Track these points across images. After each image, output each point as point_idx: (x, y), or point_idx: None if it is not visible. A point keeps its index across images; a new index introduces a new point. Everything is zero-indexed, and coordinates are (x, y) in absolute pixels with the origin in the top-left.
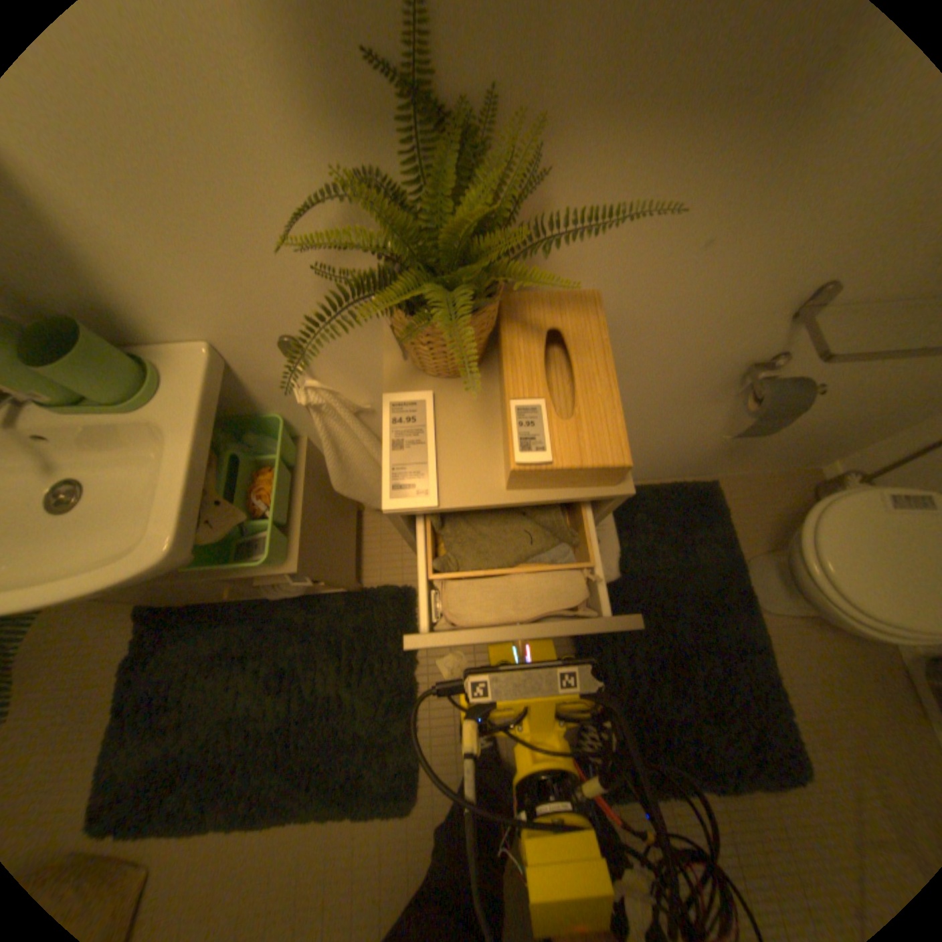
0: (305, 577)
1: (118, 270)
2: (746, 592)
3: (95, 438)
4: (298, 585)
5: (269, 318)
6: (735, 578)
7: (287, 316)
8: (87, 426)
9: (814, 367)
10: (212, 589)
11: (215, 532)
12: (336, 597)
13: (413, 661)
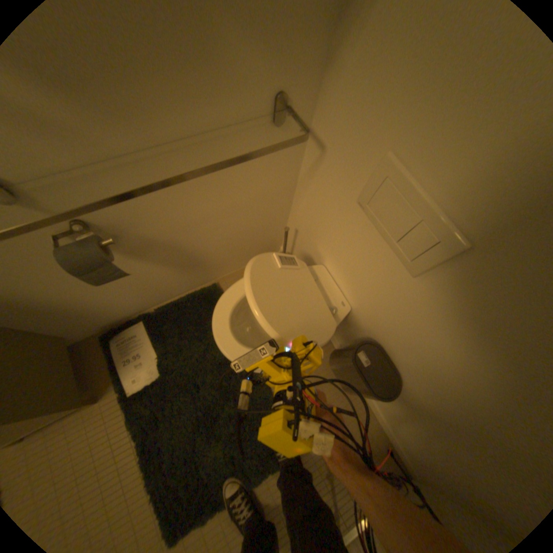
0: None
1: None
2: None
3: None
4: None
5: None
6: None
7: None
8: None
9: (128, 219)
10: None
11: None
12: None
13: None
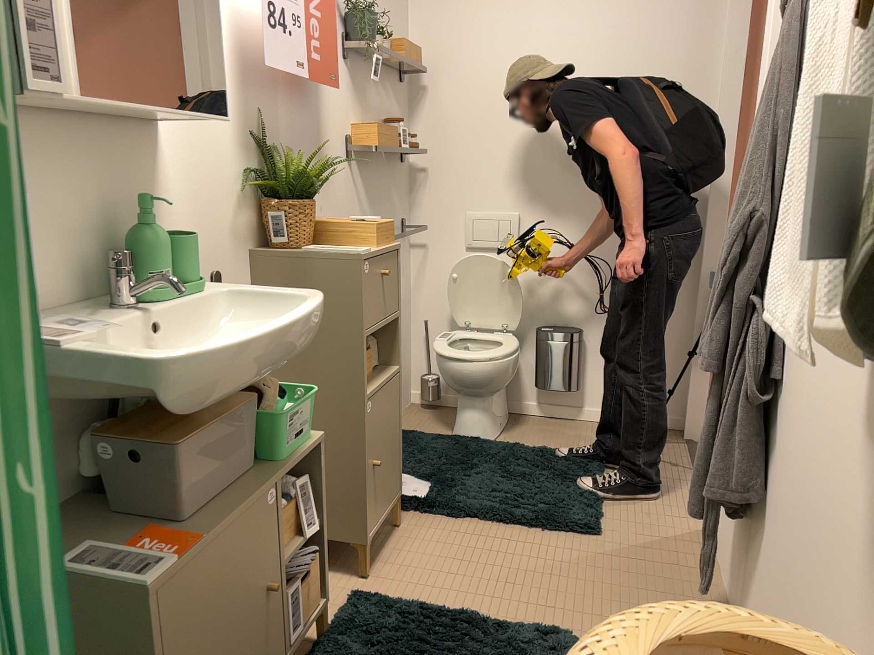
0: (314, 505)
1: (171, 218)
2: (474, 440)
3: (188, 320)
4: (313, 530)
5: (213, 256)
6: (462, 441)
7: (220, 255)
8: (187, 306)
9: None
10: (268, 562)
11: (274, 391)
12: (319, 652)
13: (434, 606)
